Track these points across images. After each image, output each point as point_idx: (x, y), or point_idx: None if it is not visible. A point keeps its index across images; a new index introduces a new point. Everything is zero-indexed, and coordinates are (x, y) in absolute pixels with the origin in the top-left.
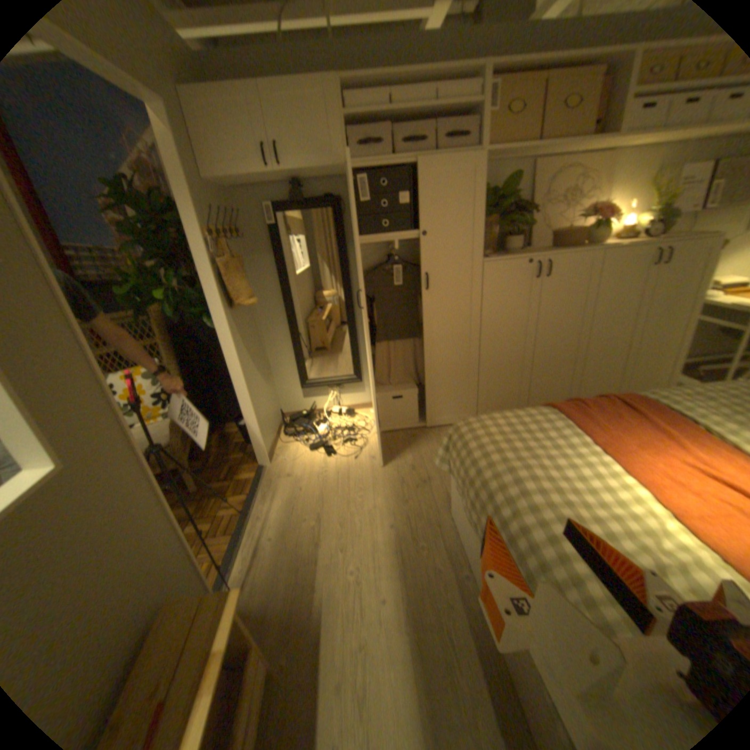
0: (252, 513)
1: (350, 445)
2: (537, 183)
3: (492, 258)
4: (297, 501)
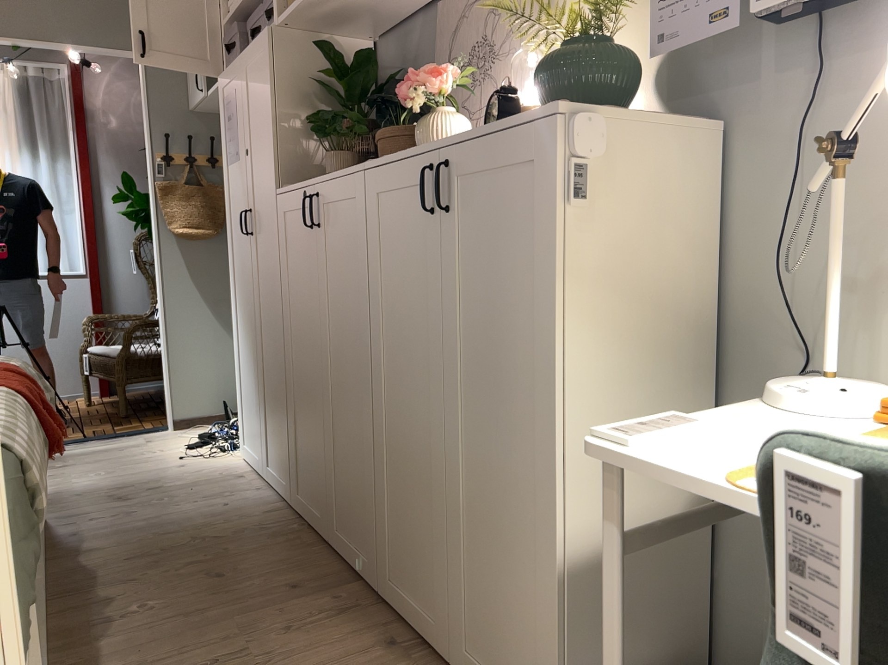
0: (88, 442)
1: (216, 451)
2: (439, 45)
3: (283, 187)
4: (101, 453)
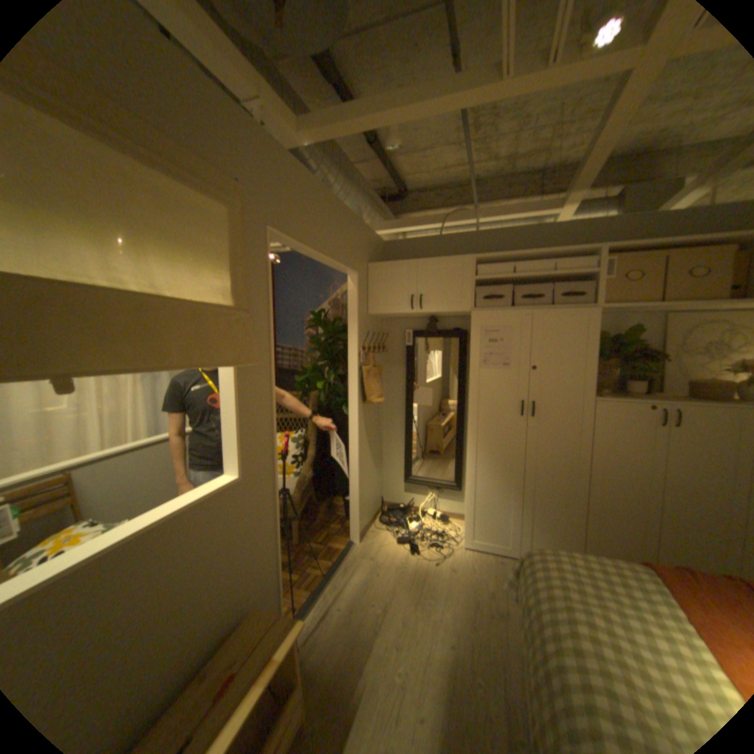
0: (332, 582)
1: (435, 551)
2: (668, 334)
3: (606, 399)
4: (372, 586)
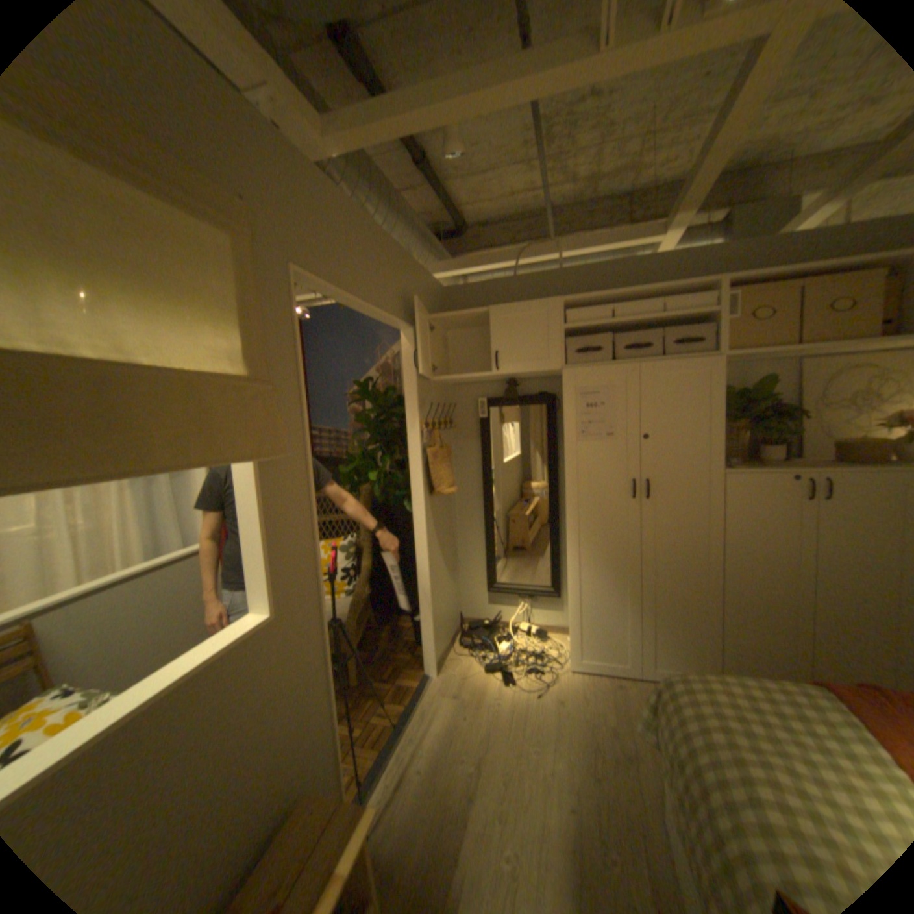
0: (405, 733)
1: (534, 678)
2: (804, 385)
3: (737, 470)
4: (458, 735)
